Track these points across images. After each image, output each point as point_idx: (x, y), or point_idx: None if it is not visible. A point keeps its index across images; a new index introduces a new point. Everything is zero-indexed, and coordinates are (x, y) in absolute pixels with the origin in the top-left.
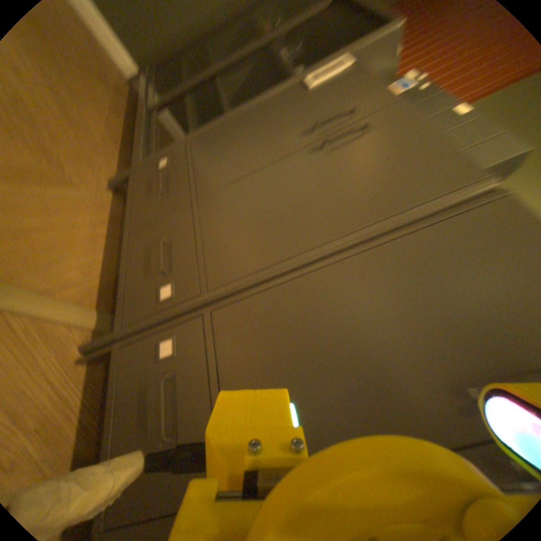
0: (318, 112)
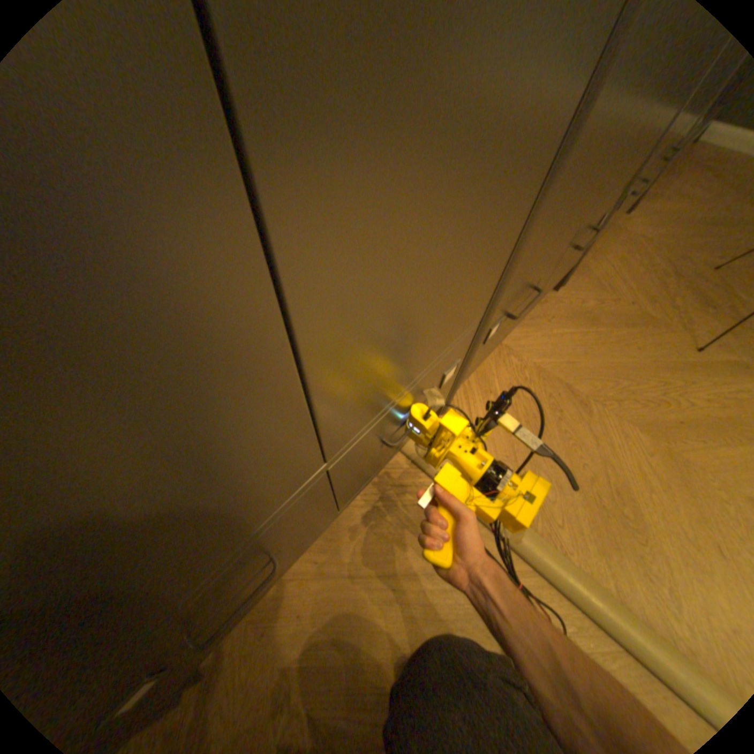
0: None
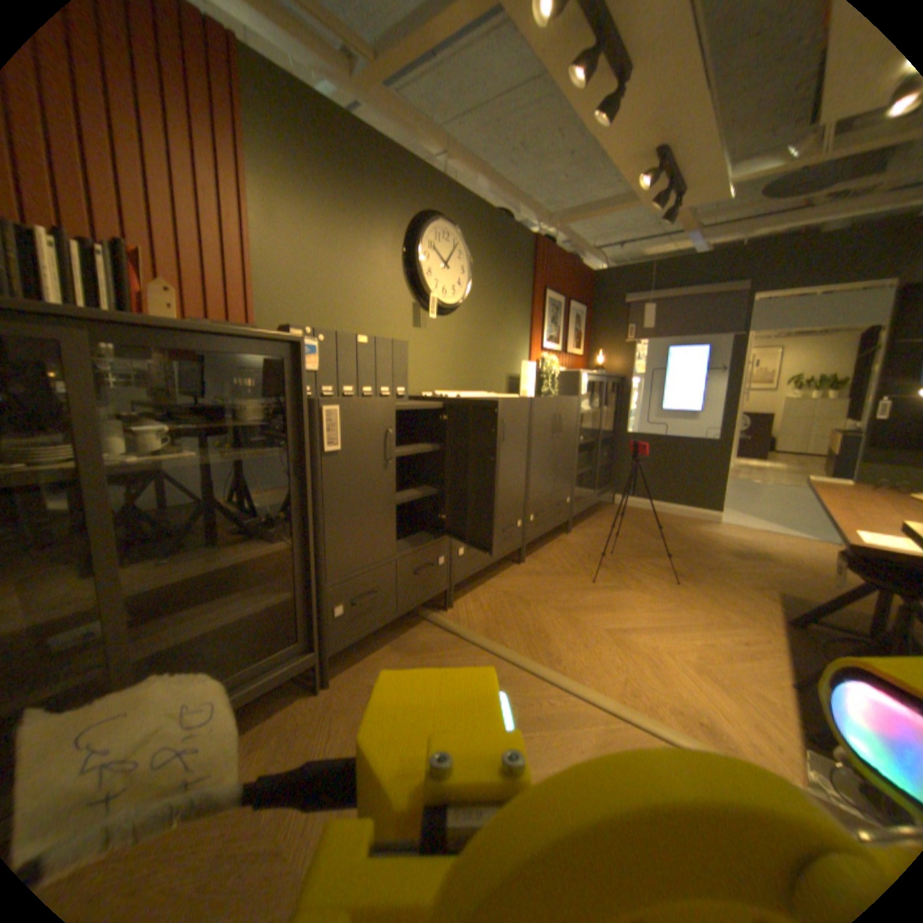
0: (371, 450)
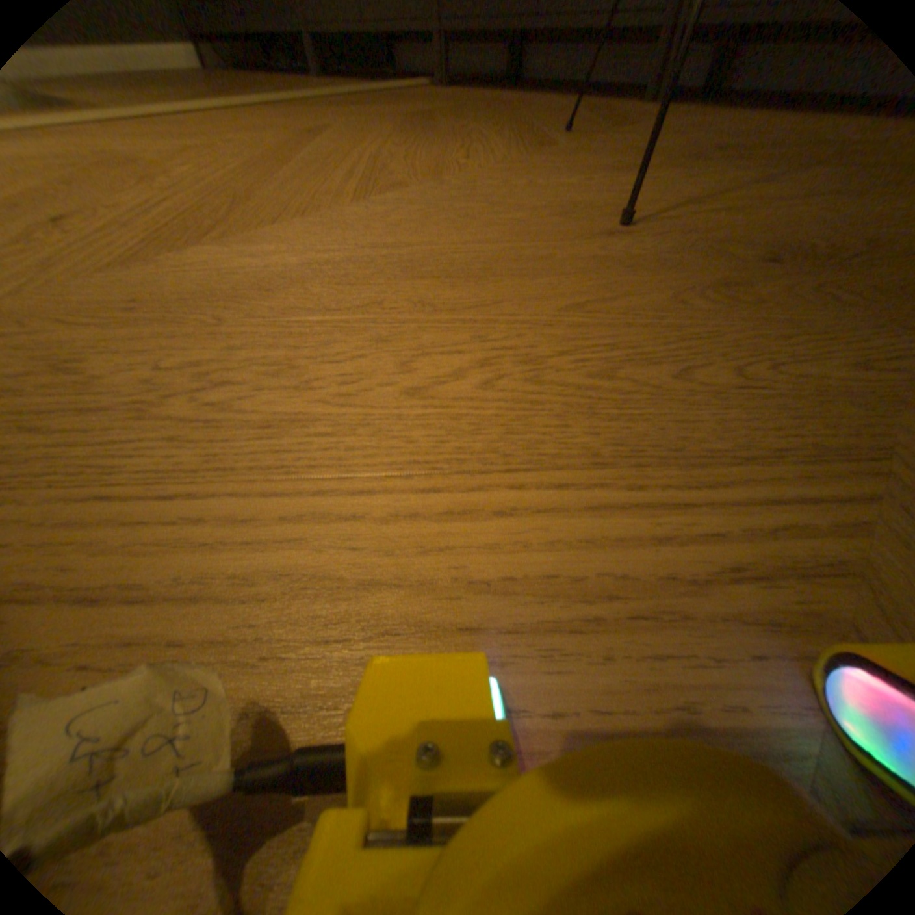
0: None
